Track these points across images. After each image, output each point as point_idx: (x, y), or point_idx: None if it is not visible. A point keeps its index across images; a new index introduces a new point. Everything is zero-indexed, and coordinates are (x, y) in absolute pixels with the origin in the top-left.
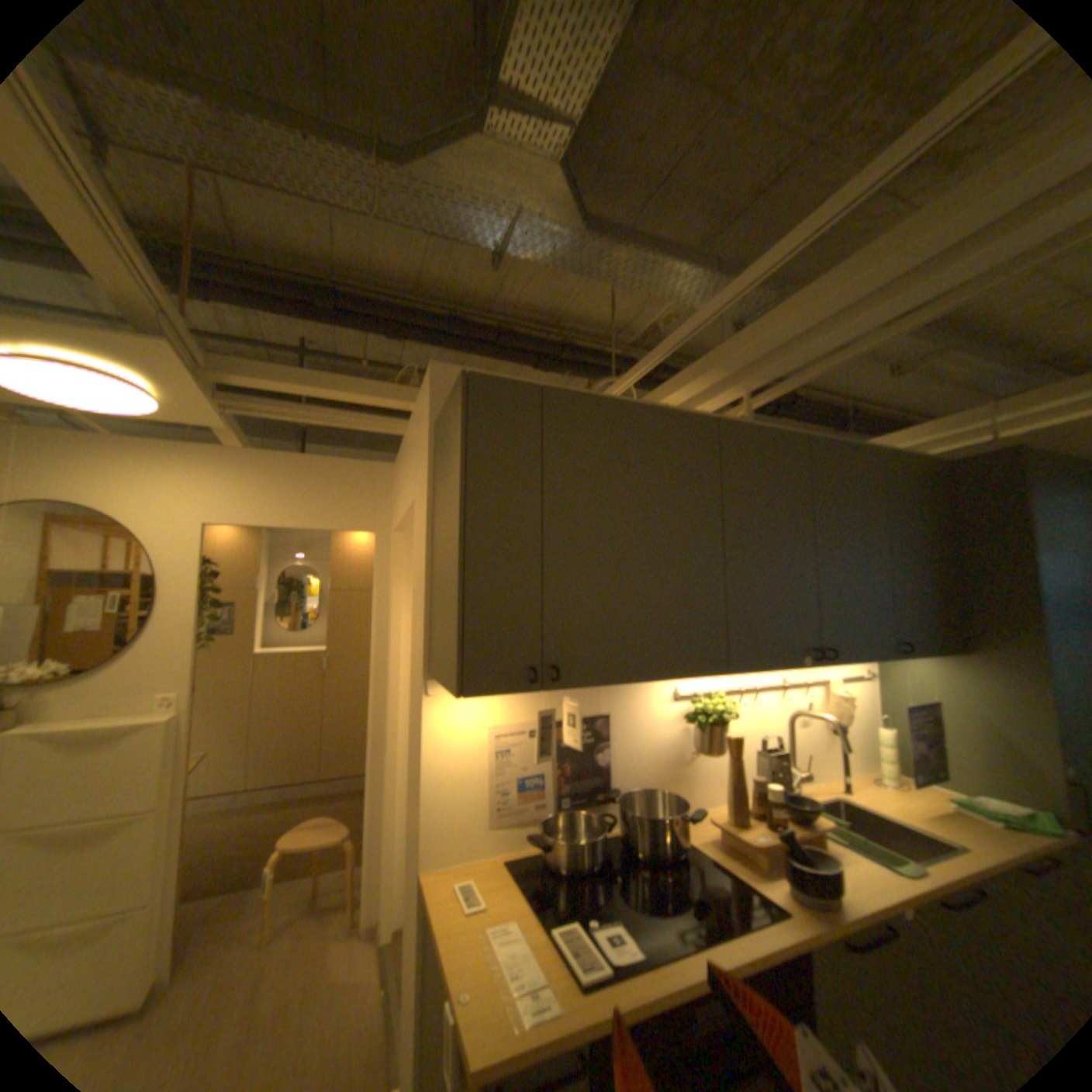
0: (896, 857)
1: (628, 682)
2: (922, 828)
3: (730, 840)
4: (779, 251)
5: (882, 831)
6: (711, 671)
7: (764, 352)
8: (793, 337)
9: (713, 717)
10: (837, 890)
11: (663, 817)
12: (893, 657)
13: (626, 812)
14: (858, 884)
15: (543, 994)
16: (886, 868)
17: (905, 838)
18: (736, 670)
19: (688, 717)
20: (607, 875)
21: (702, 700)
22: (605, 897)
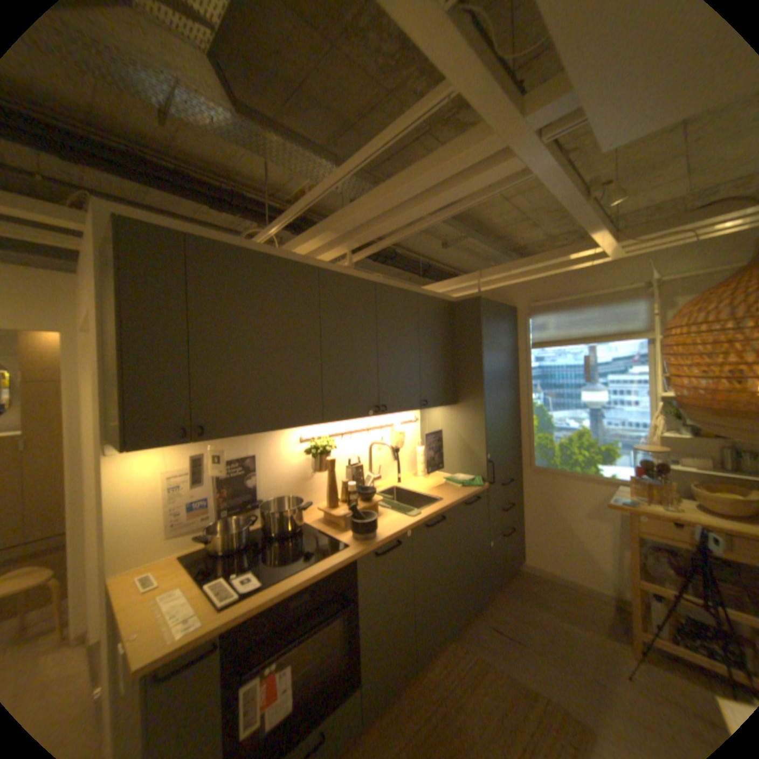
0: (409, 509)
1: (256, 433)
2: (427, 493)
3: (327, 517)
4: (345, 170)
5: (411, 498)
6: (313, 422)
7: (352, 228)
8: (367, 222)
9: (320, 450)
10: (374, 529)
11: (288, 511)
12: (419, 408)
13: (264, 512)
14: (387, 524)
15: (190, 619)
16: (402, 515)
17: (419, 500)
18: (329, 421)
19: (306, 451)
20: (249, 550)
21: (315, 441)
22: (244, 561)
